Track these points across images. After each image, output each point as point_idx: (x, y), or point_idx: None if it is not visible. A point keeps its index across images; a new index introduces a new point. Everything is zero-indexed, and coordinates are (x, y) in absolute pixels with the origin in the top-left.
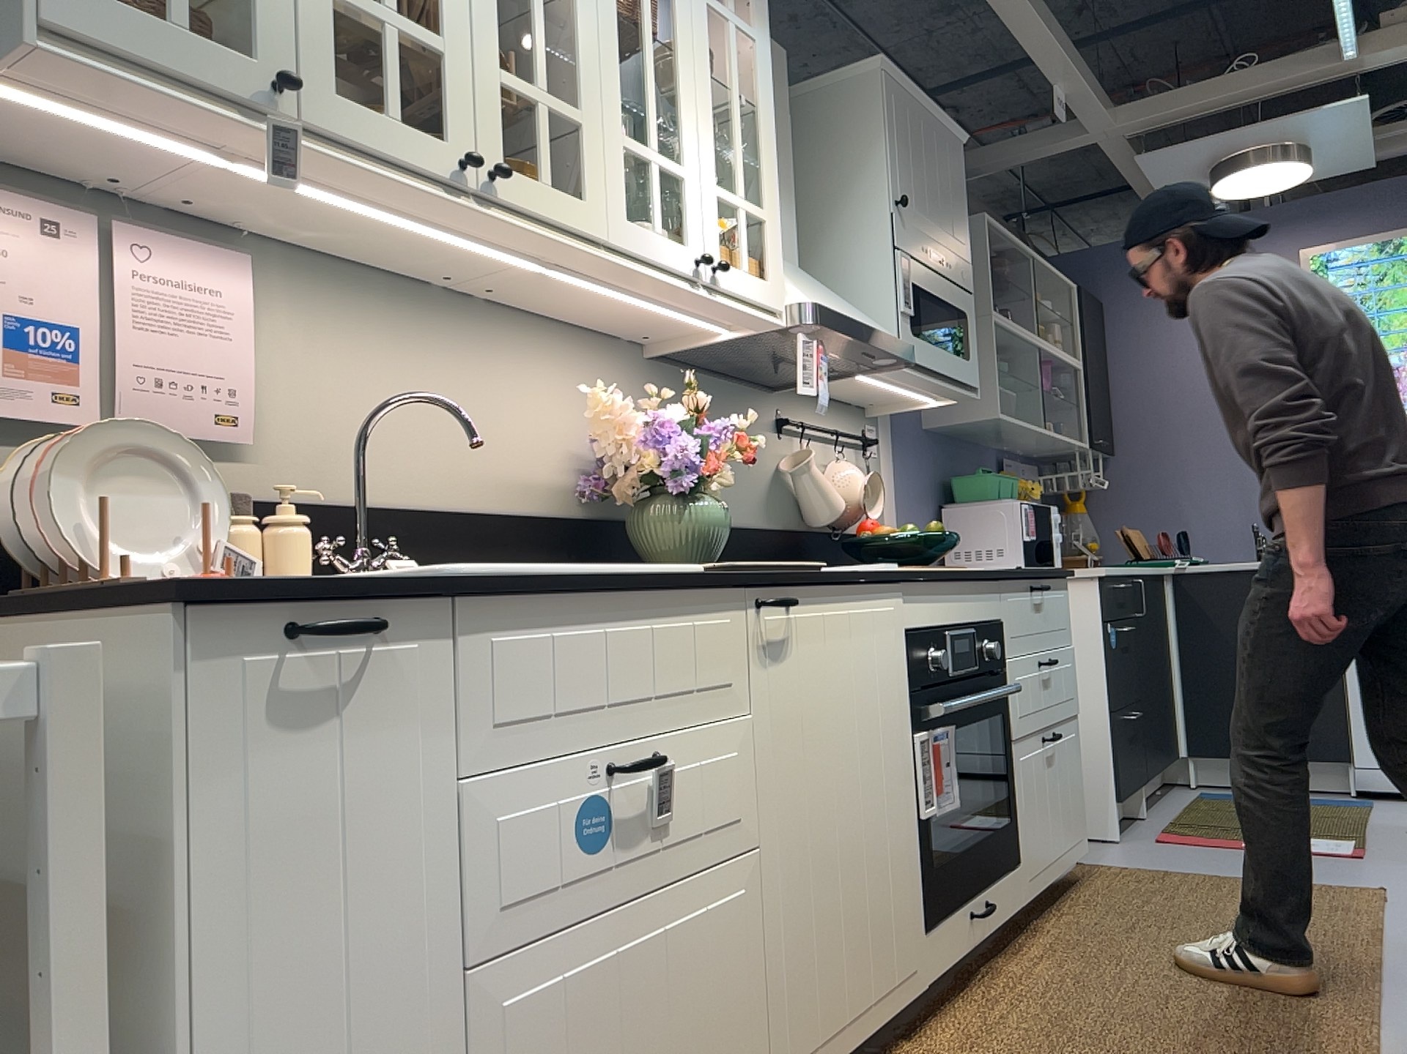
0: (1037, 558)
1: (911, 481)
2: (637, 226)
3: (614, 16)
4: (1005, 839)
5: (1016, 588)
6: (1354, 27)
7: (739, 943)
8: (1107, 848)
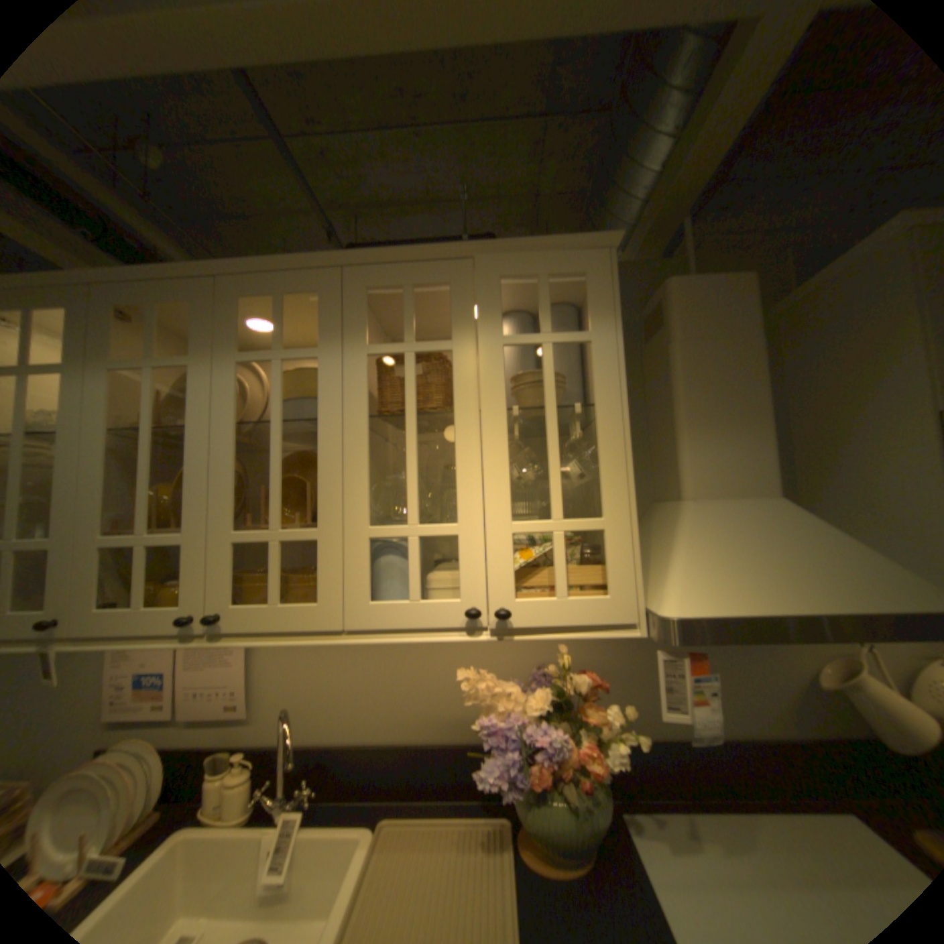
0: None
1: None
2: (384, 604)
3: (362, 426)
4: None
5: None
6: None
7: None
8: None
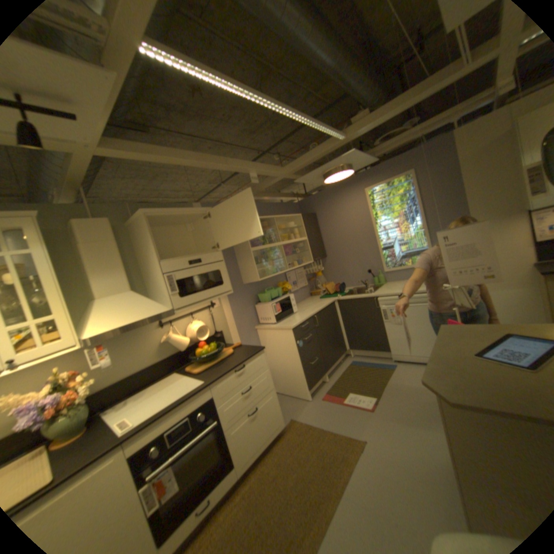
0: (282, 317)
1: (237, 304)
2: None
3: None
4: (220, 470)
5: (221, 380)
6: (335, 130)
7: None
8: (305, 408)
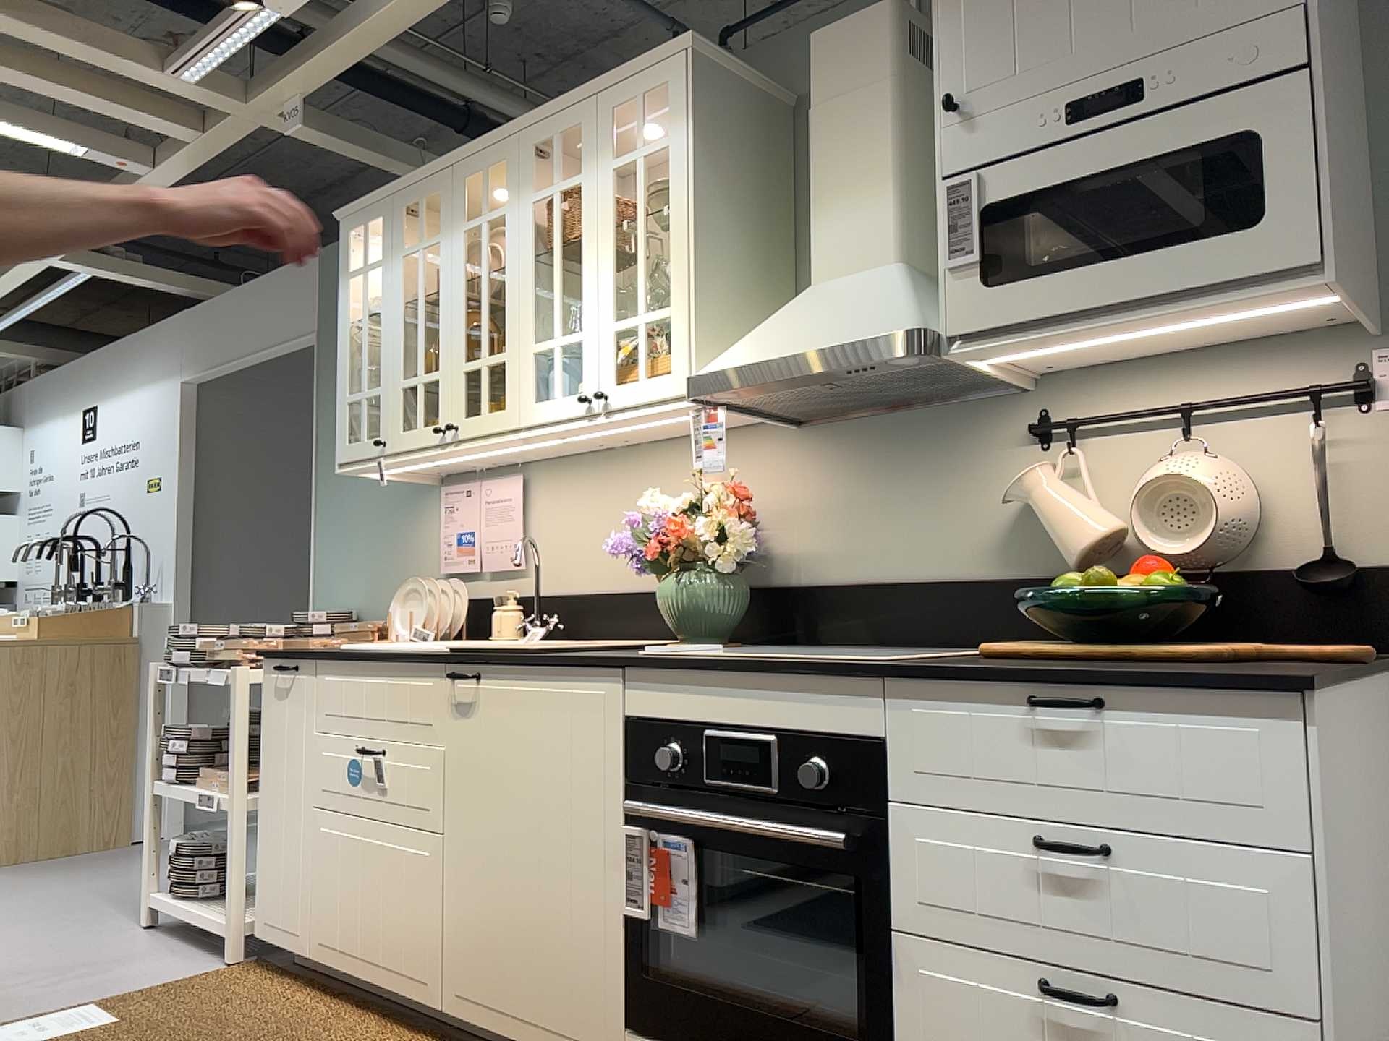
0: None
1: None
2: (539, 402)
3: (529, 264)
4: None
5: (945, 694)
6: None
7: (423, 883)
8: None
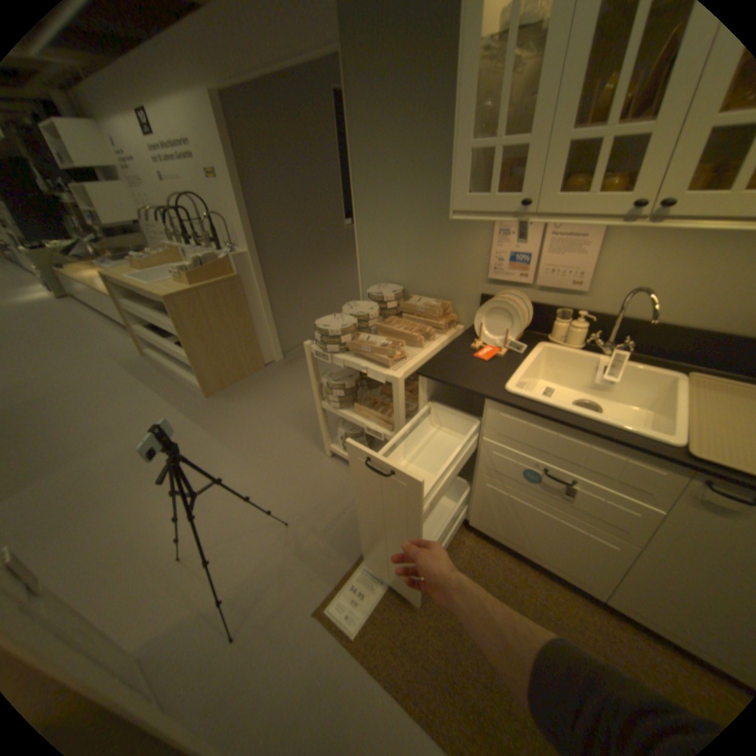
0: None
1: None
2: None
3: None
4: None
5: None
6: None
7: (608, 559)
8: None
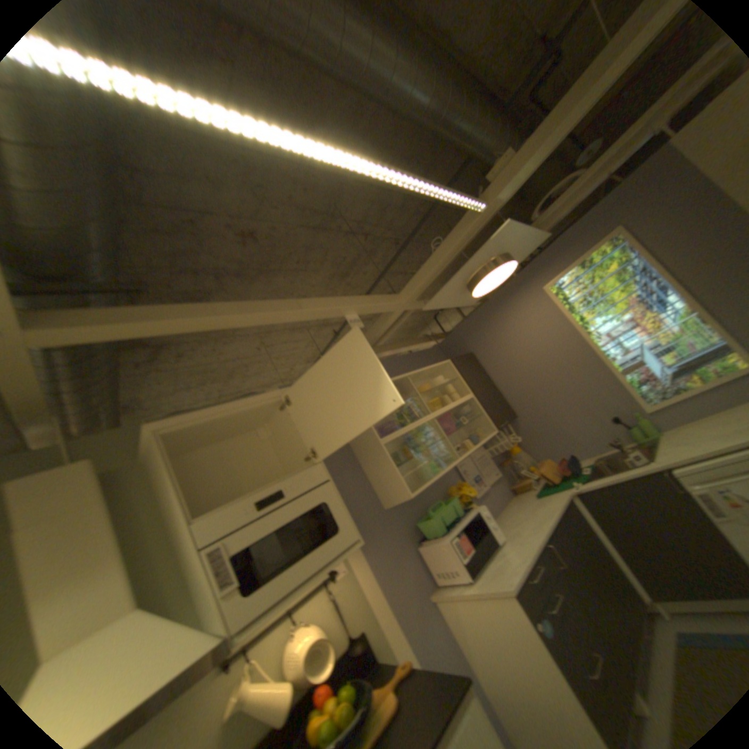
0: (480, 564)
1: (383, 558)
2: None
3: None
4: None
5: None
6: (466, 196)
7: None
8: None
